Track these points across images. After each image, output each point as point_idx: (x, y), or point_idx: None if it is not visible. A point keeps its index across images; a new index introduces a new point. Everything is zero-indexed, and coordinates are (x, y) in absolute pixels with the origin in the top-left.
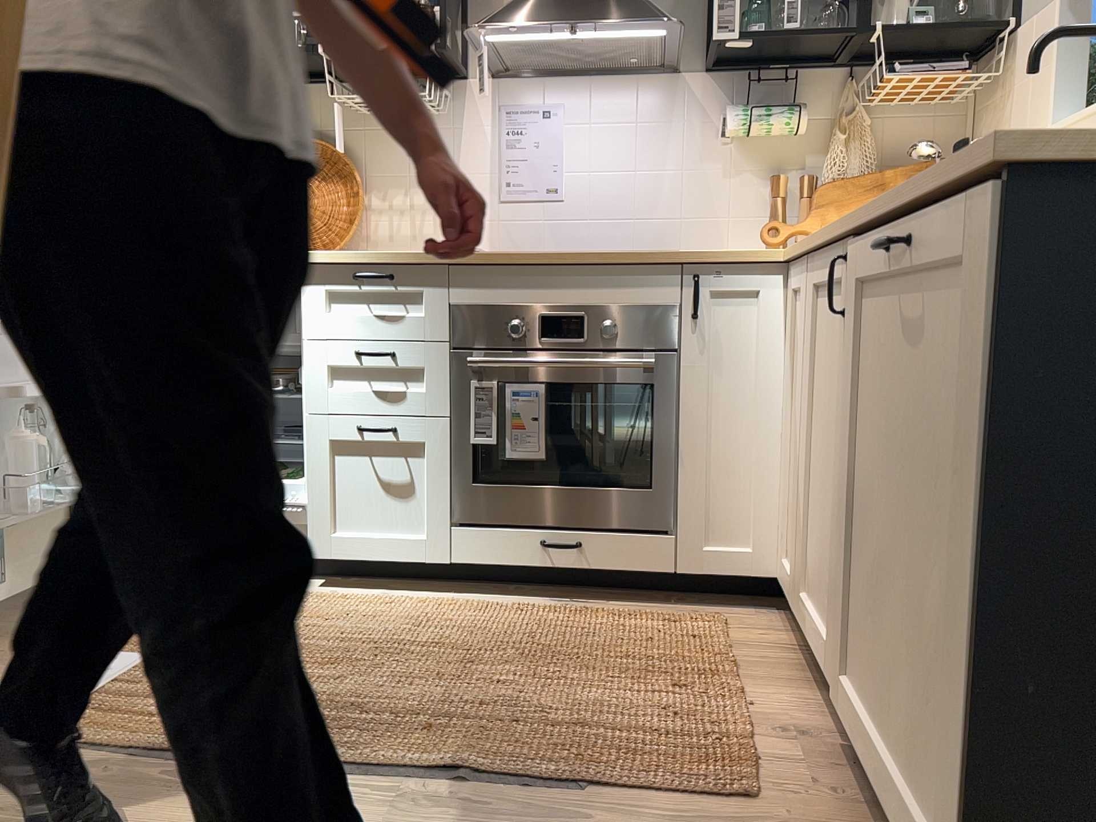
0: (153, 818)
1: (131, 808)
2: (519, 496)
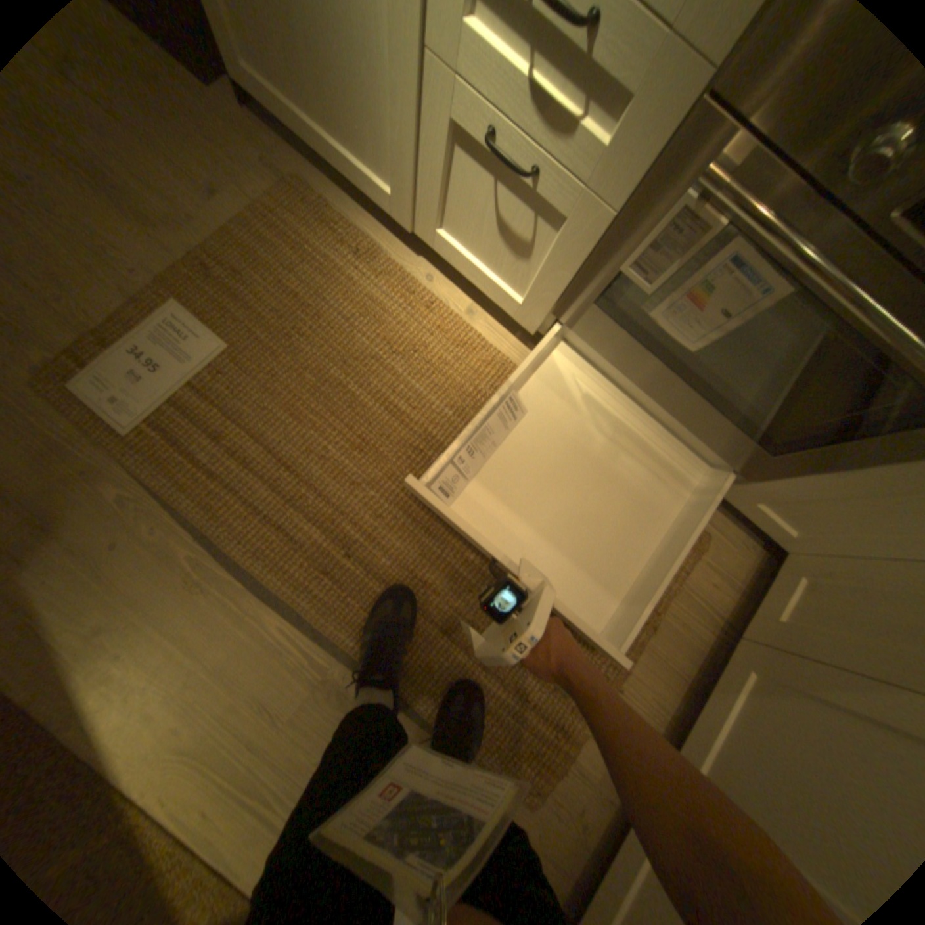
0: (168, 601)
1: (158, 581)
2: (637, 347)
